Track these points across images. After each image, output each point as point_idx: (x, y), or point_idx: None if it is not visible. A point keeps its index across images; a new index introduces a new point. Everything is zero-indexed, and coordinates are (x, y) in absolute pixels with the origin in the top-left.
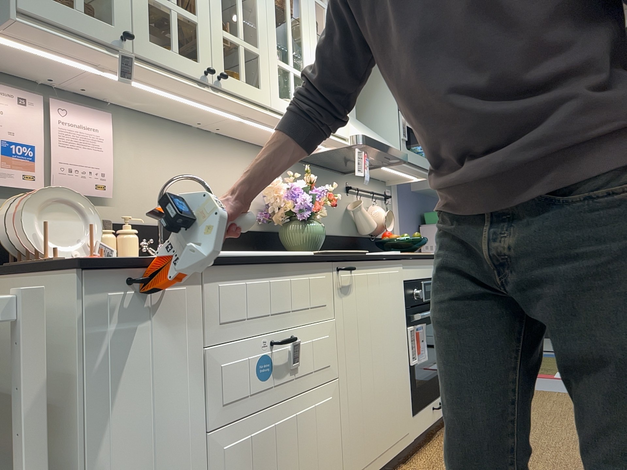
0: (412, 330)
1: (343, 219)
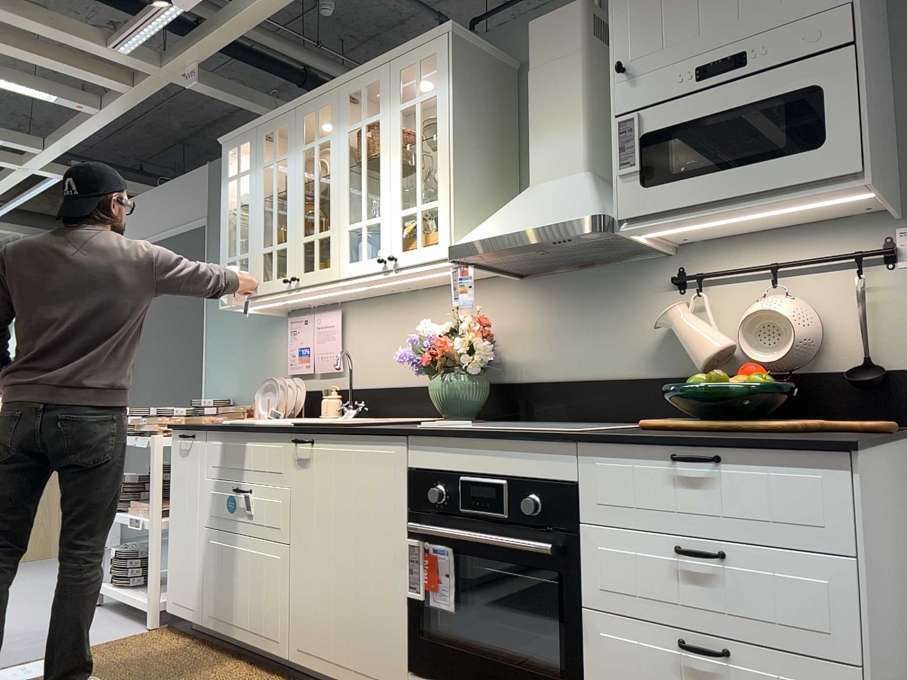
0: (414, 545)
1: (655, 346)
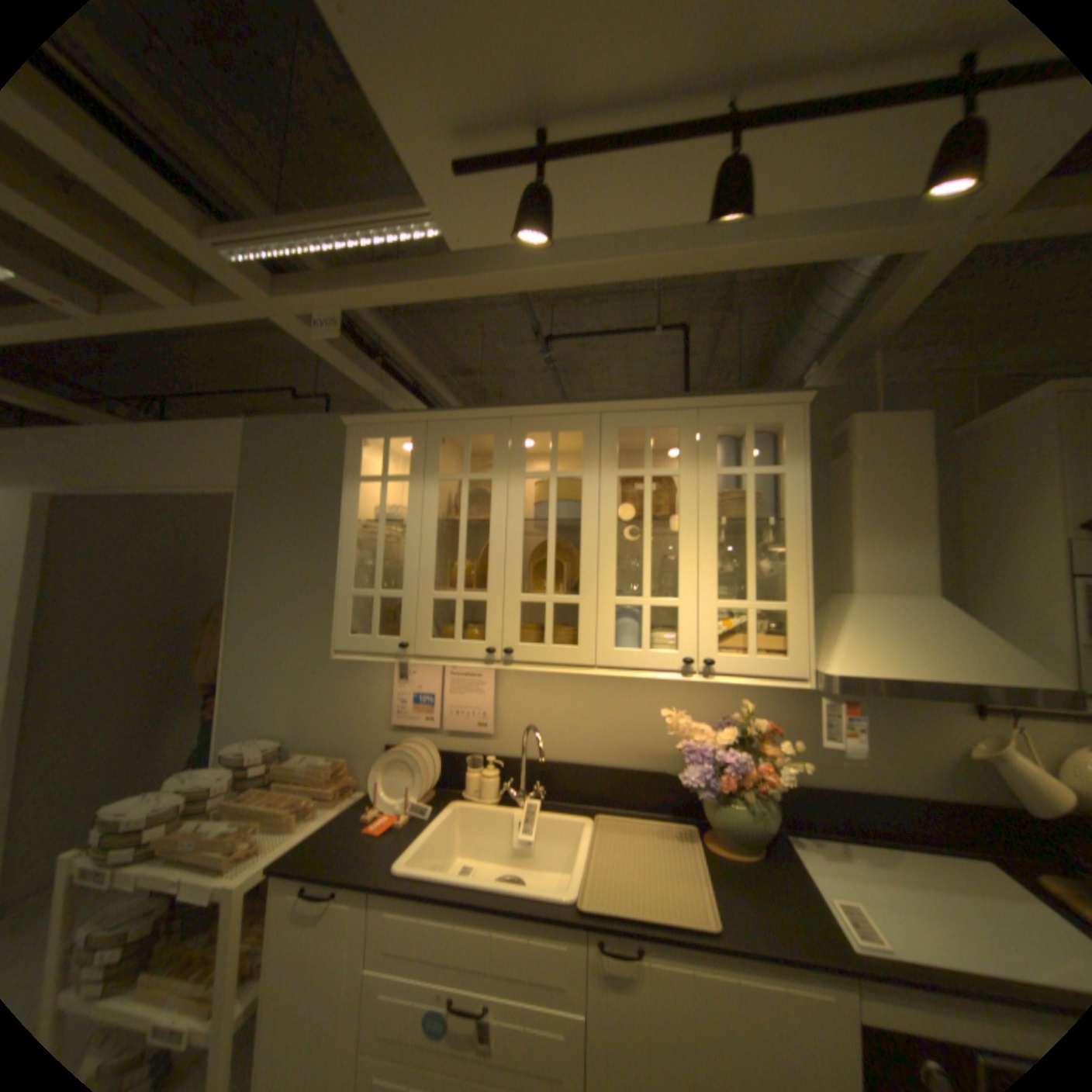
0: None
1: (952, 769)
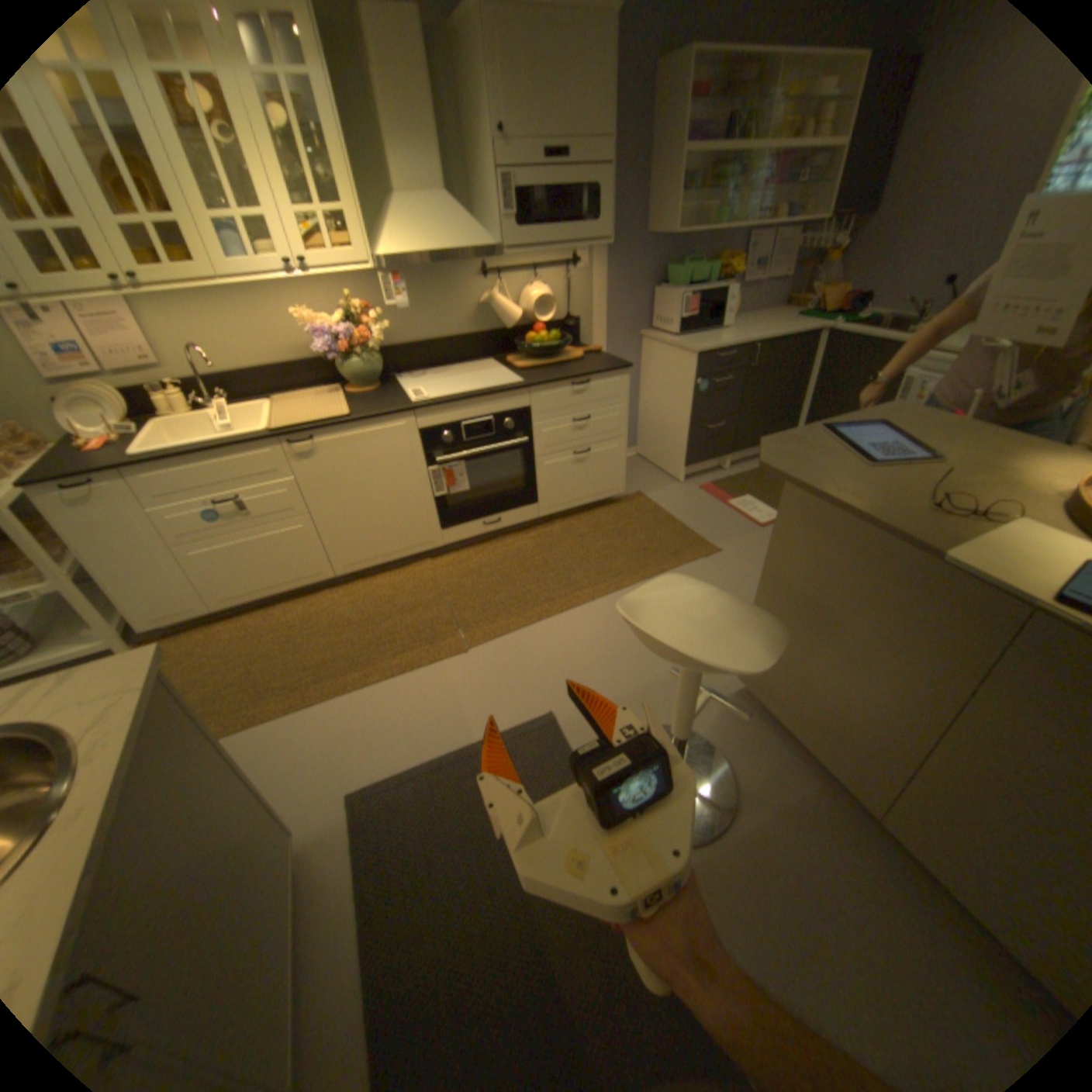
0: (435, 470)
1: (473, 314)
